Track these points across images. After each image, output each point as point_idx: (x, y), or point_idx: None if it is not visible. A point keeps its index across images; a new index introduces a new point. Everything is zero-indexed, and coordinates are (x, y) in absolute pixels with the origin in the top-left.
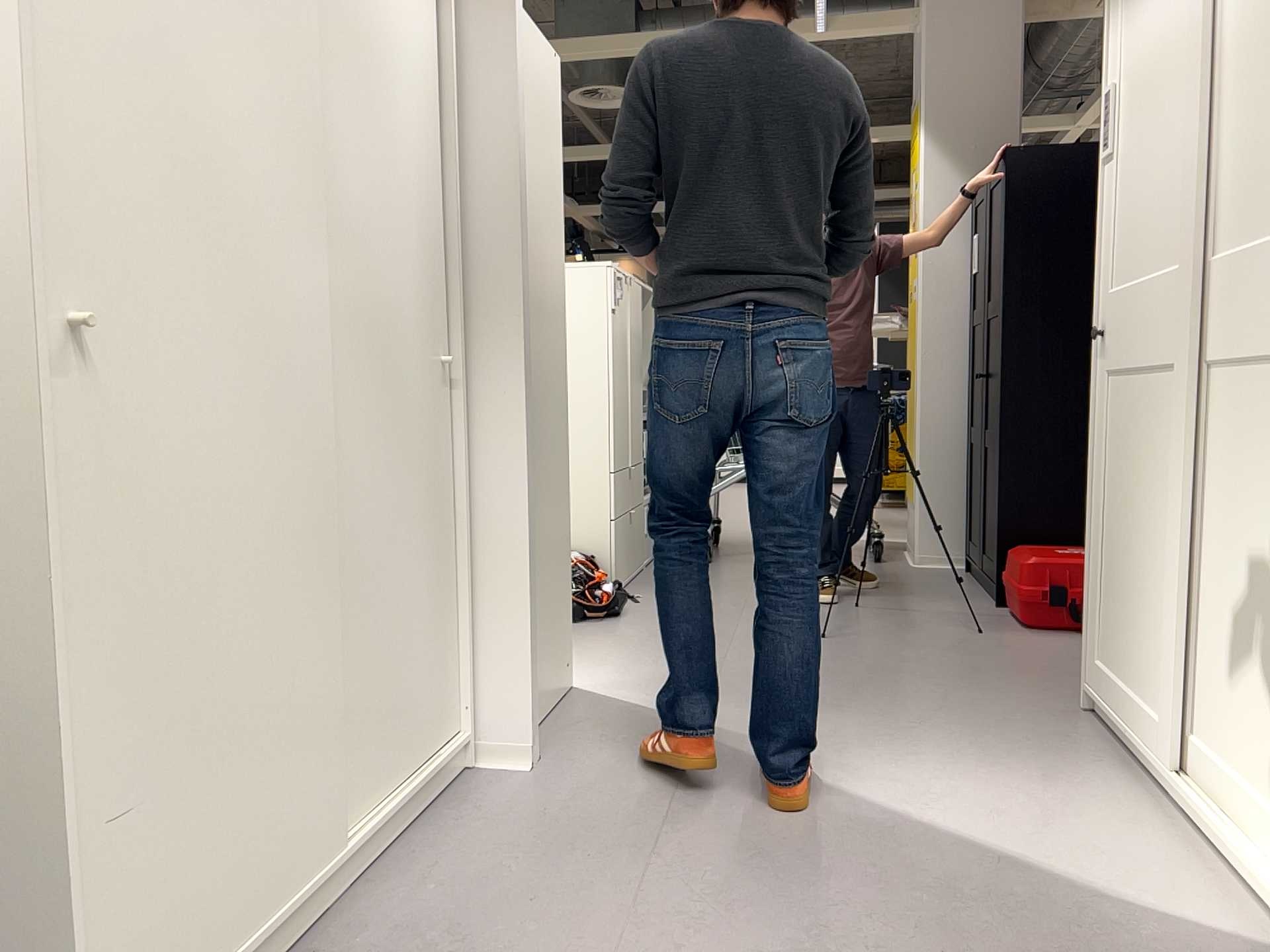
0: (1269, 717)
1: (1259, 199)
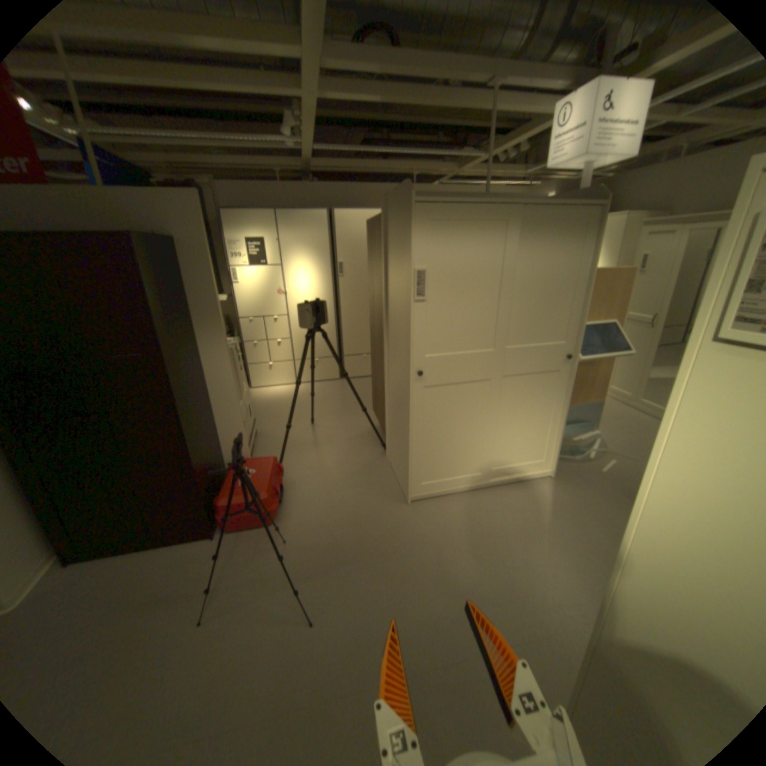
0: (533, 446)
1: (534, 334)
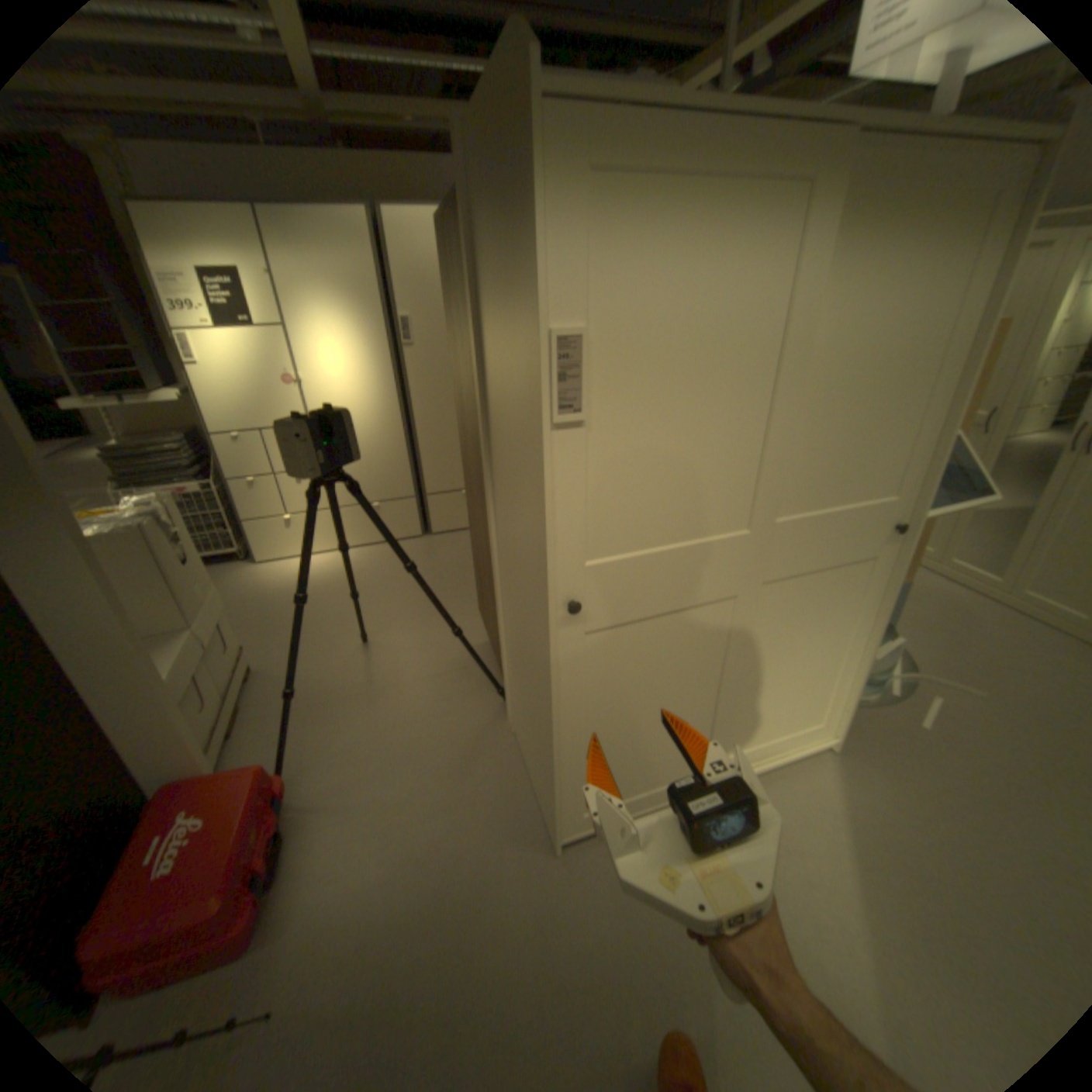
0: (806, 705)
1: (837, 484)
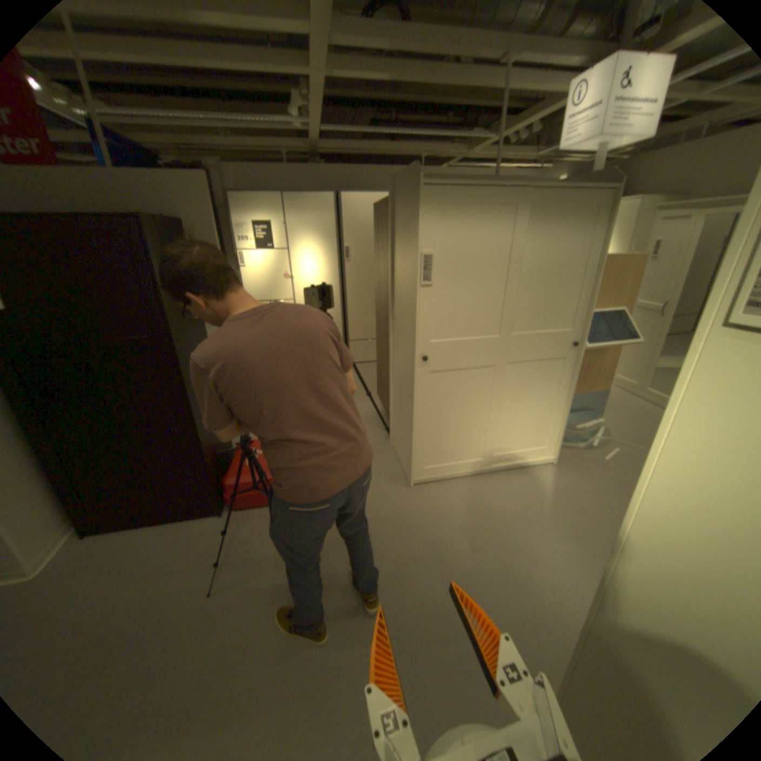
0: (536, 433)
1: (541, 320)
